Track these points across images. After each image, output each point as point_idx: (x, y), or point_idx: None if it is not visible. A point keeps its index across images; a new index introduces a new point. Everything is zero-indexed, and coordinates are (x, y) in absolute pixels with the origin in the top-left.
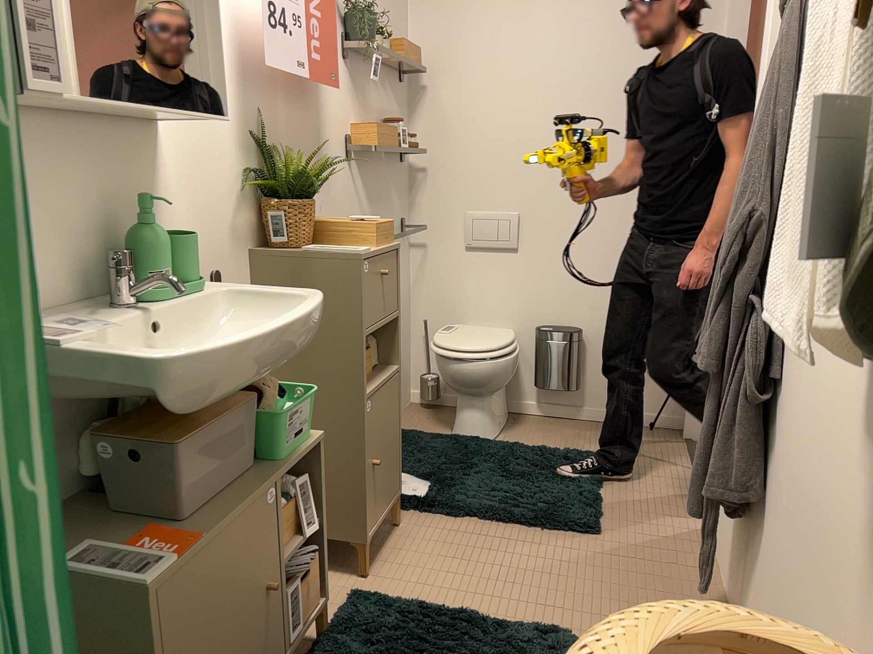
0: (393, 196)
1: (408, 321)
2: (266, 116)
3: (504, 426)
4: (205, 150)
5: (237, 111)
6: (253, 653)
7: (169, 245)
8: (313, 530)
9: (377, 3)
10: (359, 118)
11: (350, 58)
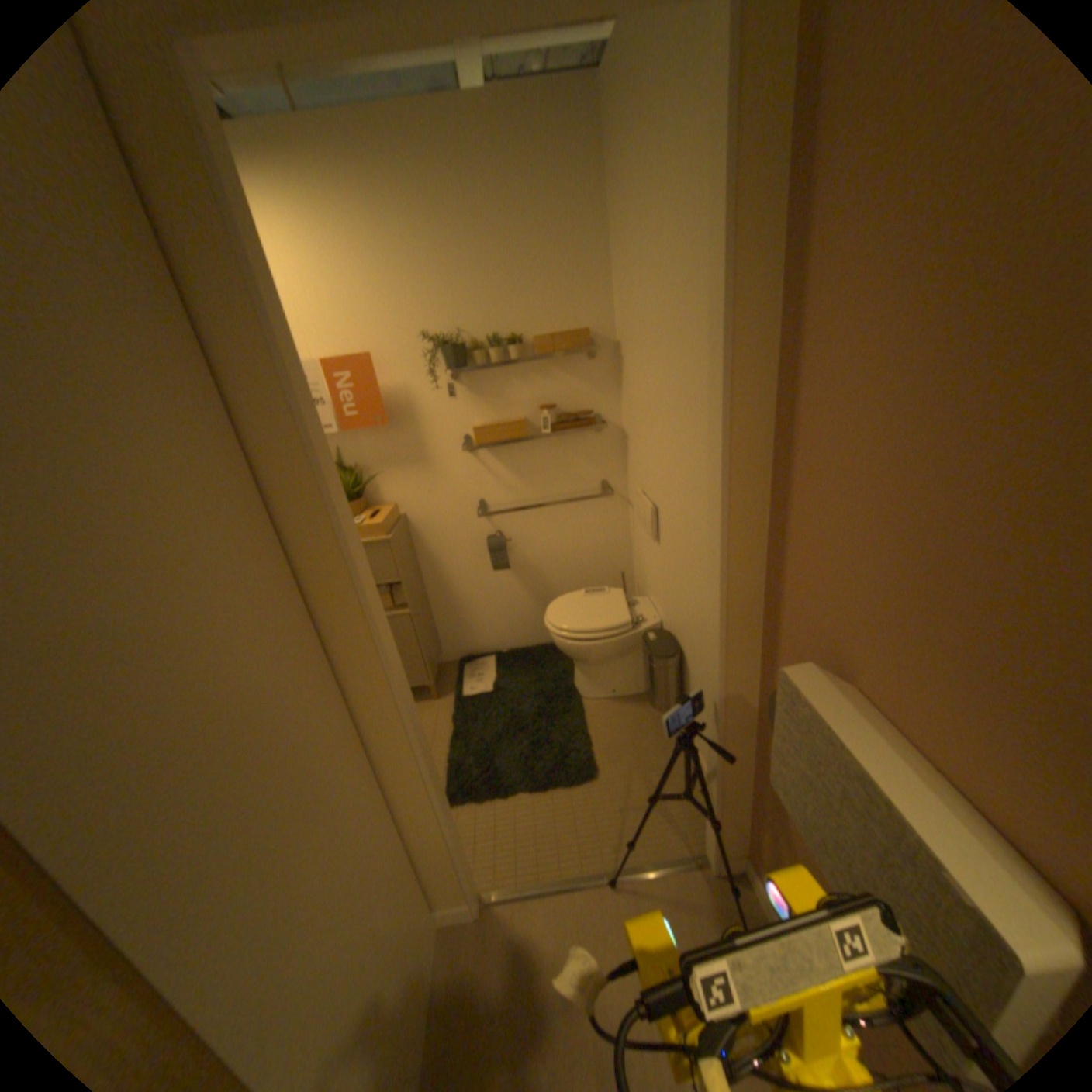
0: (576, 466)
1: (624, 566)
2: (345, 449)
3: (619, 696)
4: None
5: None
6: None
7: None
8: None
9: (522, 302)
10: (490, 416)
11: (466, 374)
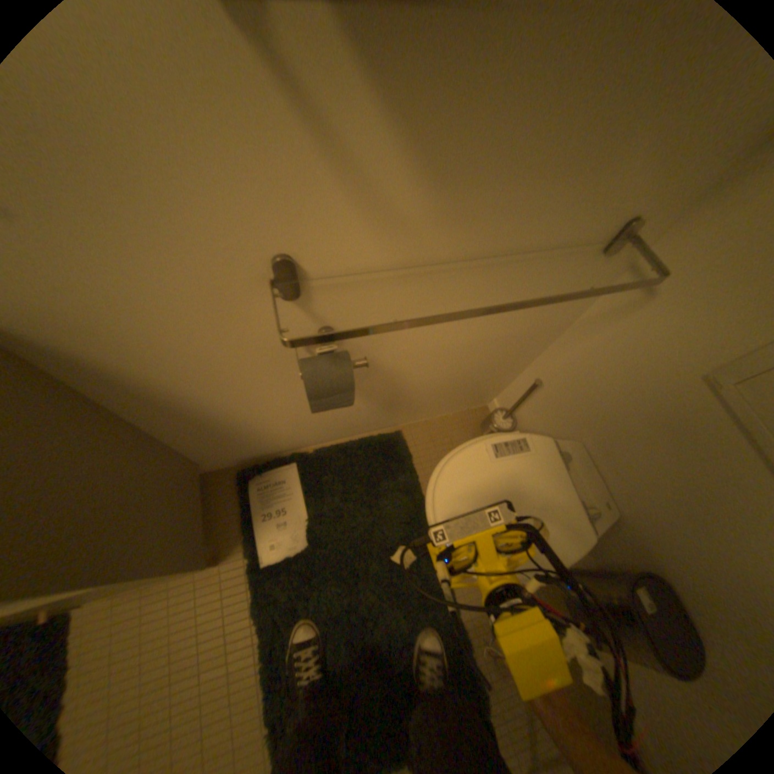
0: (626, 158)
1: (531, 354)
2: None
3: None
4: None
5: None
6: None
7: None
8: None
9: None
10: None
11: None
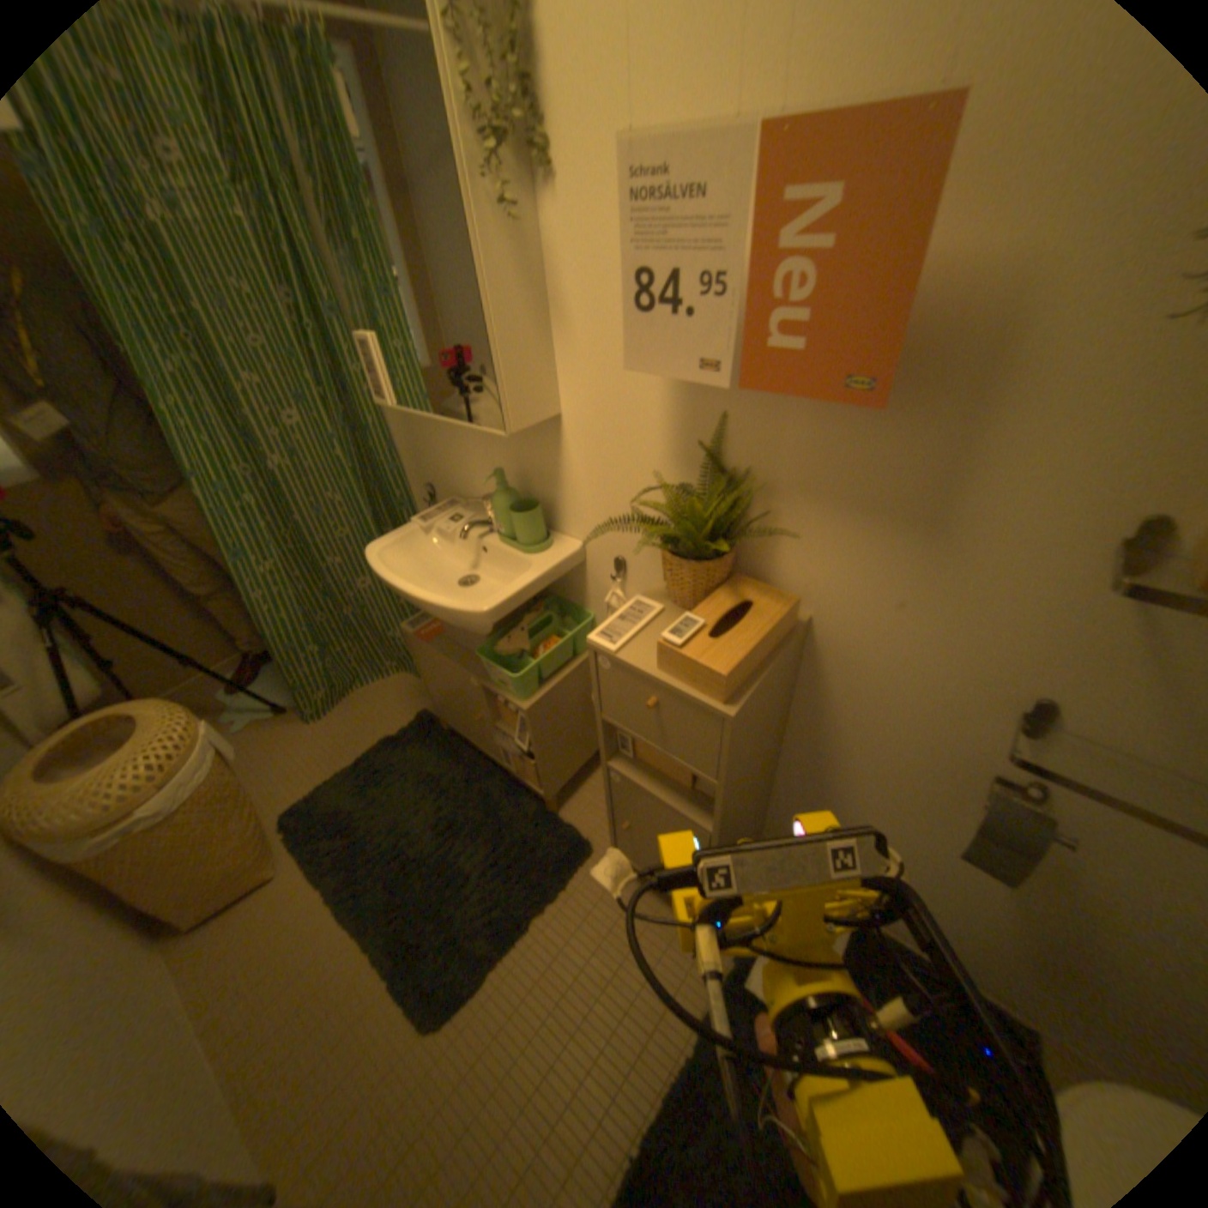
0: None
1: None
2: (738, 421)
3: None
4: (613, 446)
5: (669, 409)
6: (471, 726)
7: (512, 510)
8: (519, 744)
9: None
10: None
11: None
